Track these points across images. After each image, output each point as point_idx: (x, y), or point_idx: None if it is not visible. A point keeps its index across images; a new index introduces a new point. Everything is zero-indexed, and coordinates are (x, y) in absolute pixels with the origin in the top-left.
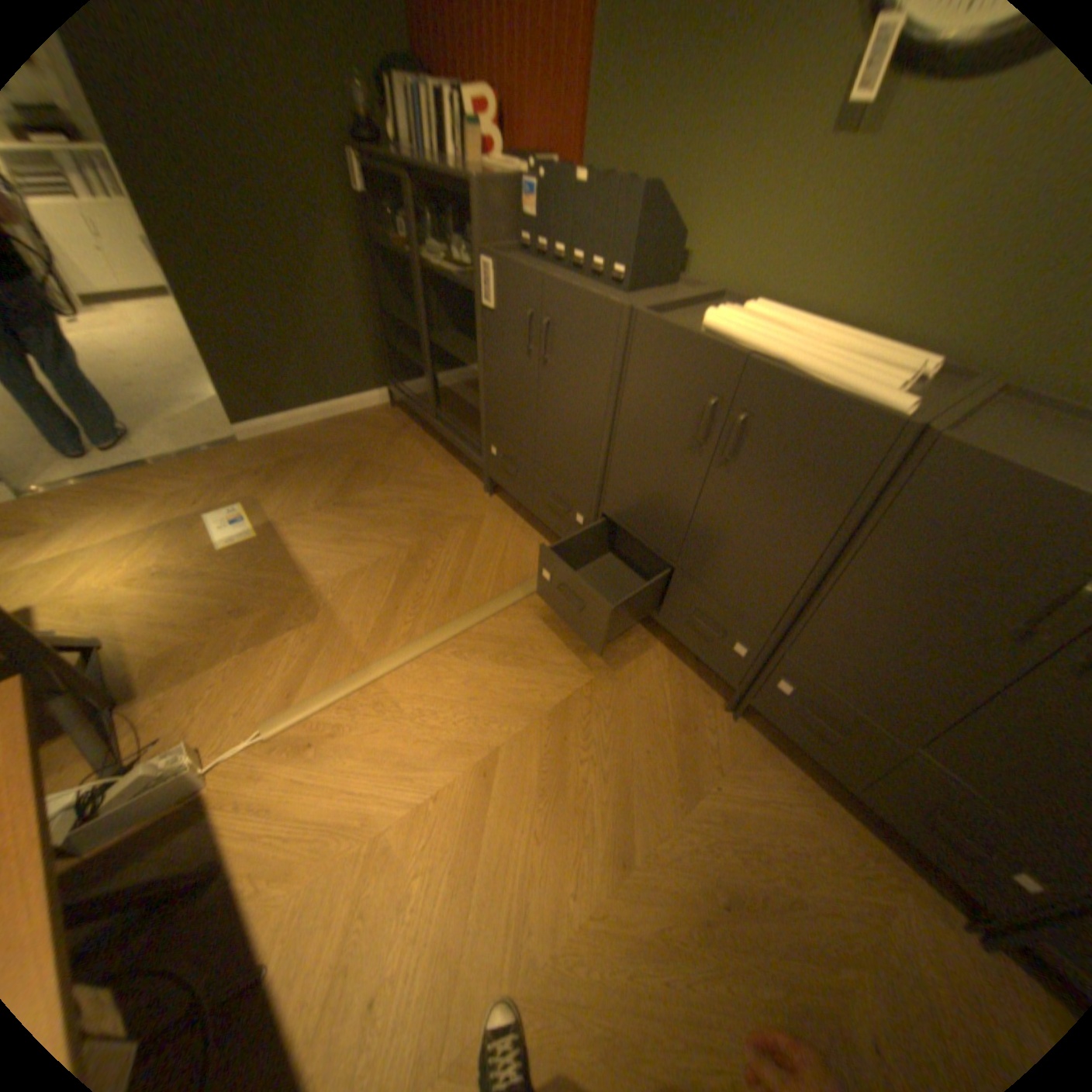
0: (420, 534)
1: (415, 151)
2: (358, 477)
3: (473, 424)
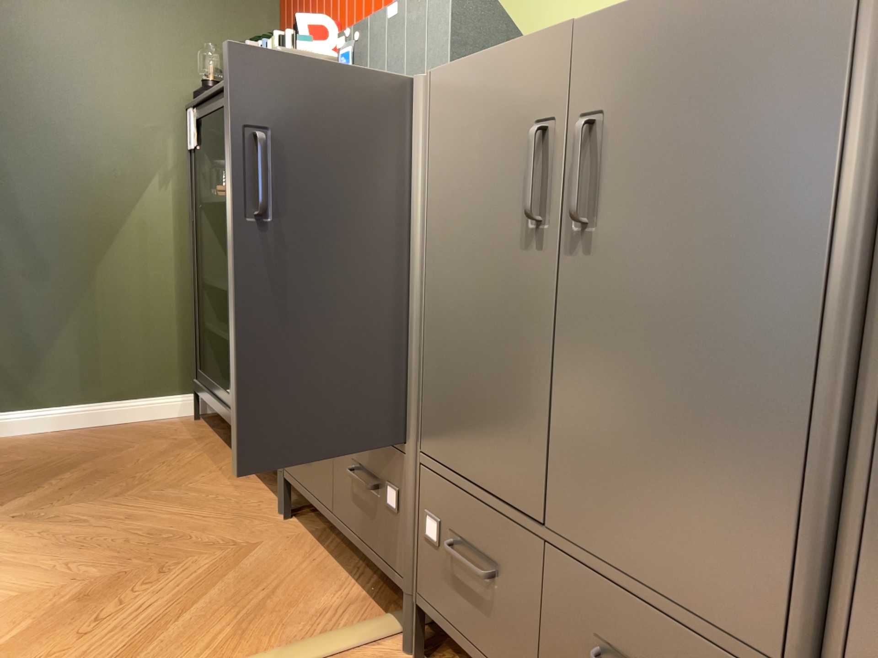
0: (126, 562)
1: None
2: (83, 486)
3: None
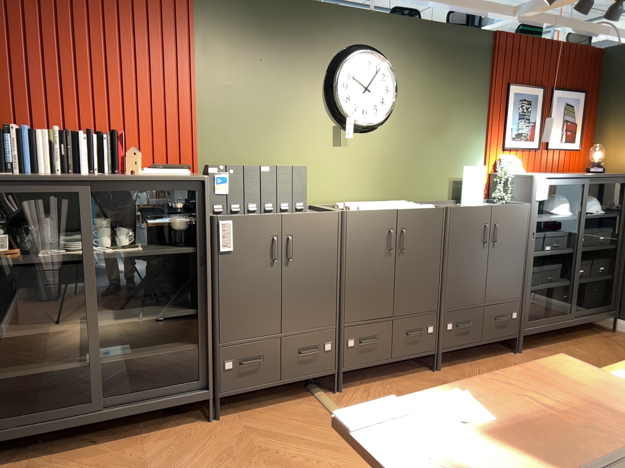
0: (251, 464)
1: (26, 175)
2: None
3: (128, 392)
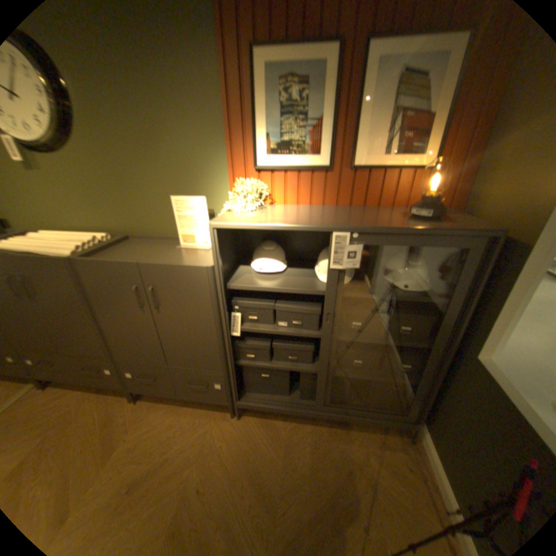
0: None
1: None
2: None
3: None
